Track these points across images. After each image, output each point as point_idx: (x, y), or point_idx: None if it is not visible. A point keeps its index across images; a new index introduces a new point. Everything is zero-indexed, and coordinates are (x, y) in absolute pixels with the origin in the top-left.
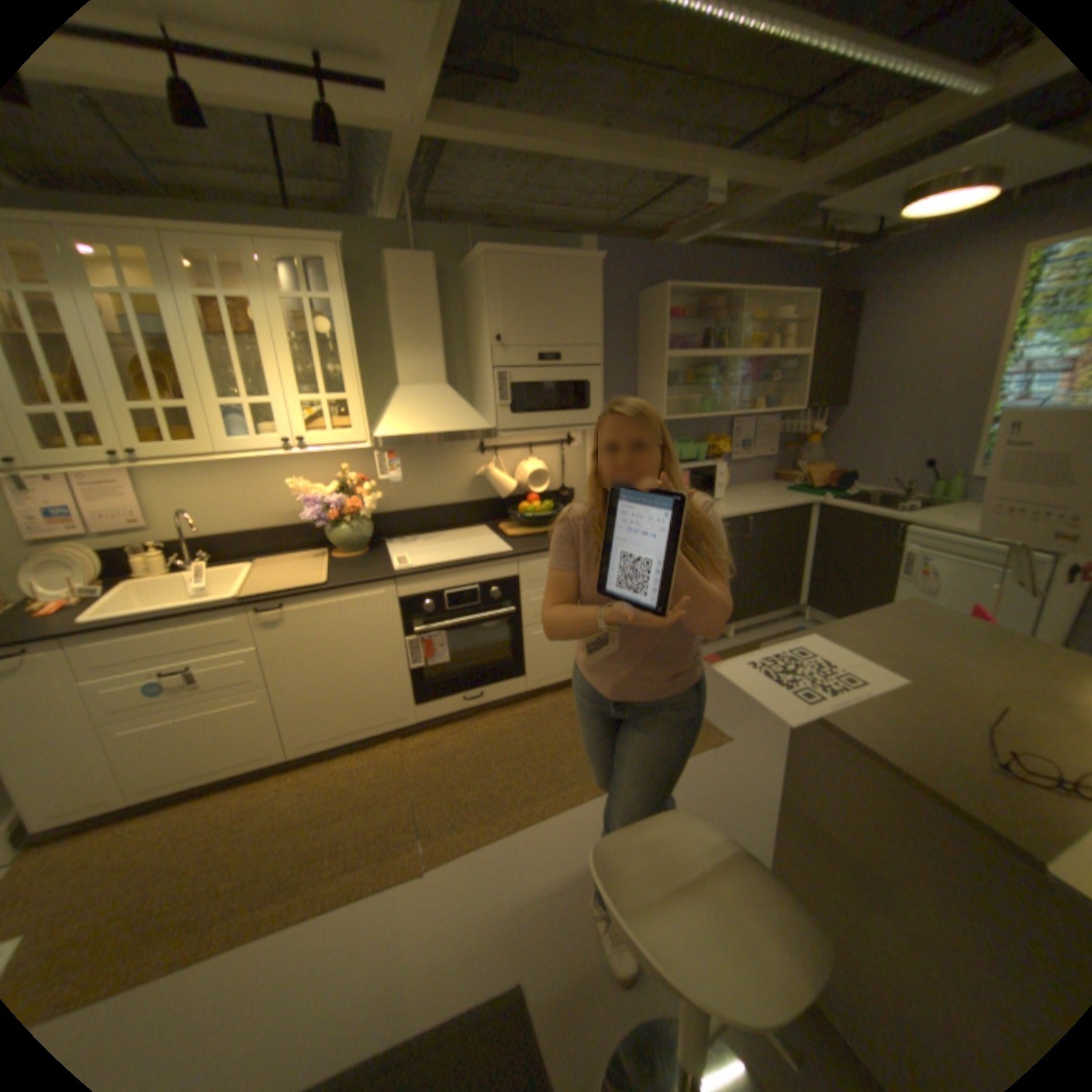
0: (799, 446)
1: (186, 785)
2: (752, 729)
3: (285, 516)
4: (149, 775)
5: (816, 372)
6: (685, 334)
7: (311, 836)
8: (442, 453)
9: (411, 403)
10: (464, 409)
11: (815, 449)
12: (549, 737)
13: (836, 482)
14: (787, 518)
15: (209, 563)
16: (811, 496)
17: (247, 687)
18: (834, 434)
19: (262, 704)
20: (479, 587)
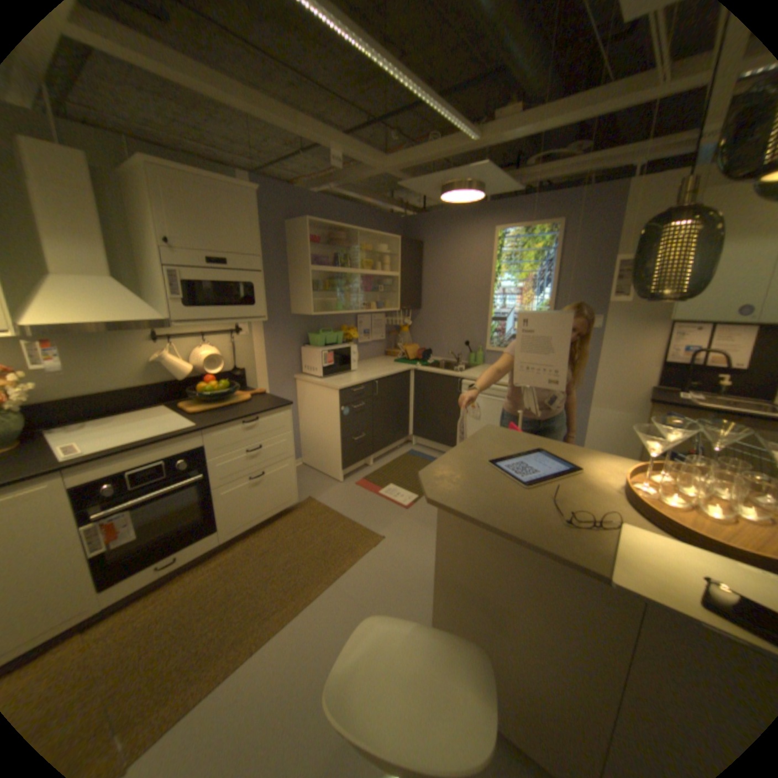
0: (396, 333)
1: None
2: (395, 526)
3: None
4: None
5: (402, 287)
6: (320, 255)
7: None
8: (109, 341)
9: (67, 292)
10: (132, 301)
11: (405, 335)
12: (245, 579)
13: (419, 356)
14: (397, 380)
15: None
16: (408, 365)
17: None
18: (415, 326)
19: None
20: (164, 462)
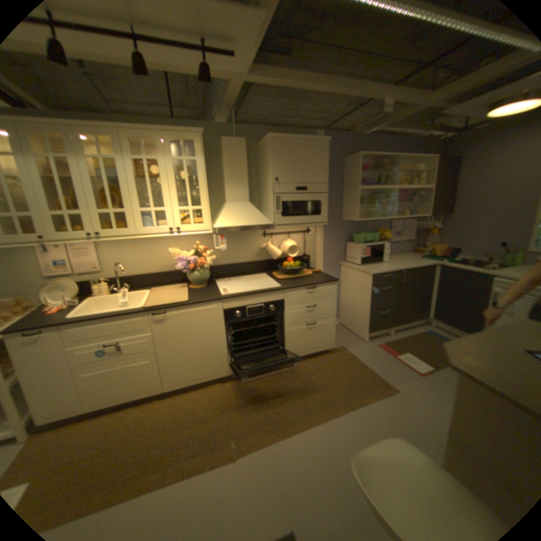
0: (427, 235)
1: (114, 403)
2: (410, 387)
3: (168, 267)
4: (96, 397)
5: (437, 197)
6: (368, 178)
7: (176, 435)
8: (245, 236)
9: (232, 211)
10: (258, 214)
11: (435, 236)
12: (299, 386)
13: (448, 254)
14: (423, 272)
15: (130, 290)
16: (435, 261)
17: (147, 354)
18: (446, 229)
19: (153, 363)
20: (264, 305)
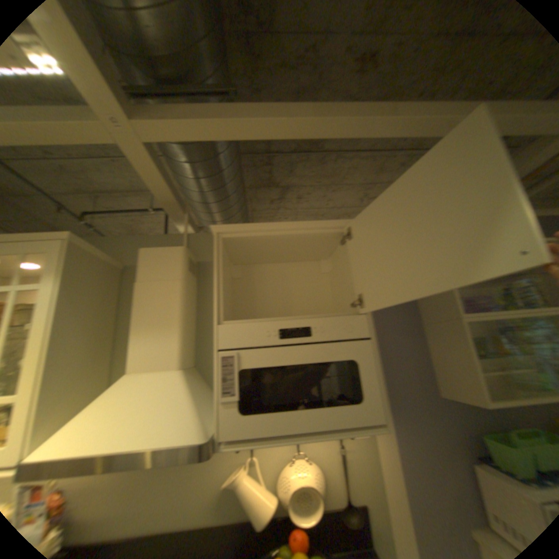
0: None
1: None
2: None
3: None
4: None
5: None
6: (475, 296)
7: None
8: None
9: (115, 398)
10: (177, 407)
11: None
12: None
13: None
14: None
15: None
16: None
17: None
18: None
19: None
20: None
